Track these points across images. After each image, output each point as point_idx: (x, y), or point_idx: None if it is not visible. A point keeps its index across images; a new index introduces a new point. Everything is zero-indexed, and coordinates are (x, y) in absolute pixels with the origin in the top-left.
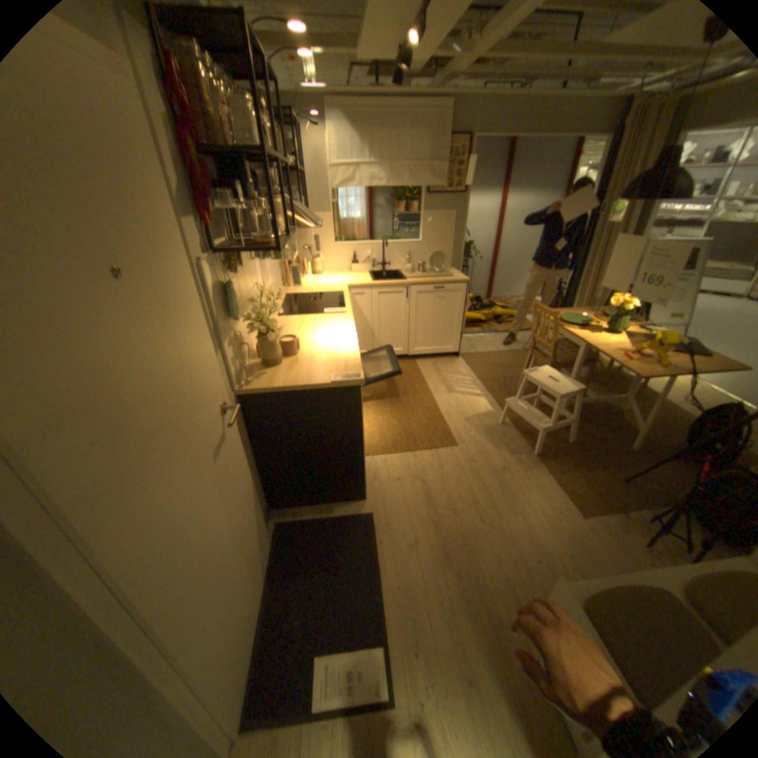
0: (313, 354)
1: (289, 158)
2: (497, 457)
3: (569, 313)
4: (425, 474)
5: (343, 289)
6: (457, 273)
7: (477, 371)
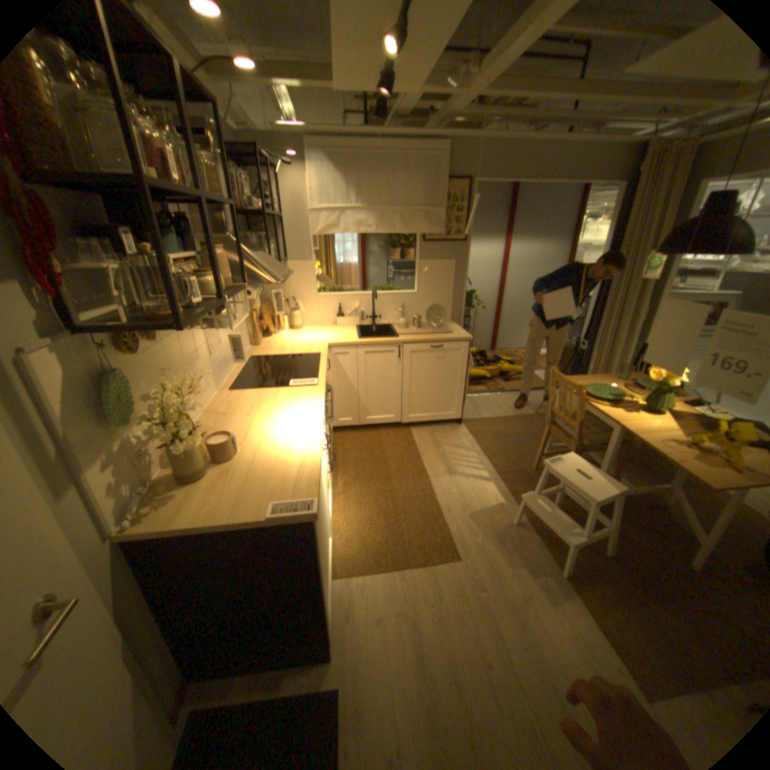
0: (256, 458)
1: (256, 200)
2: (514, 580)
3: (594, 381)
4: (417, 611)
5: (322, 349)
6: (457, 327)
7: (483, 444)
